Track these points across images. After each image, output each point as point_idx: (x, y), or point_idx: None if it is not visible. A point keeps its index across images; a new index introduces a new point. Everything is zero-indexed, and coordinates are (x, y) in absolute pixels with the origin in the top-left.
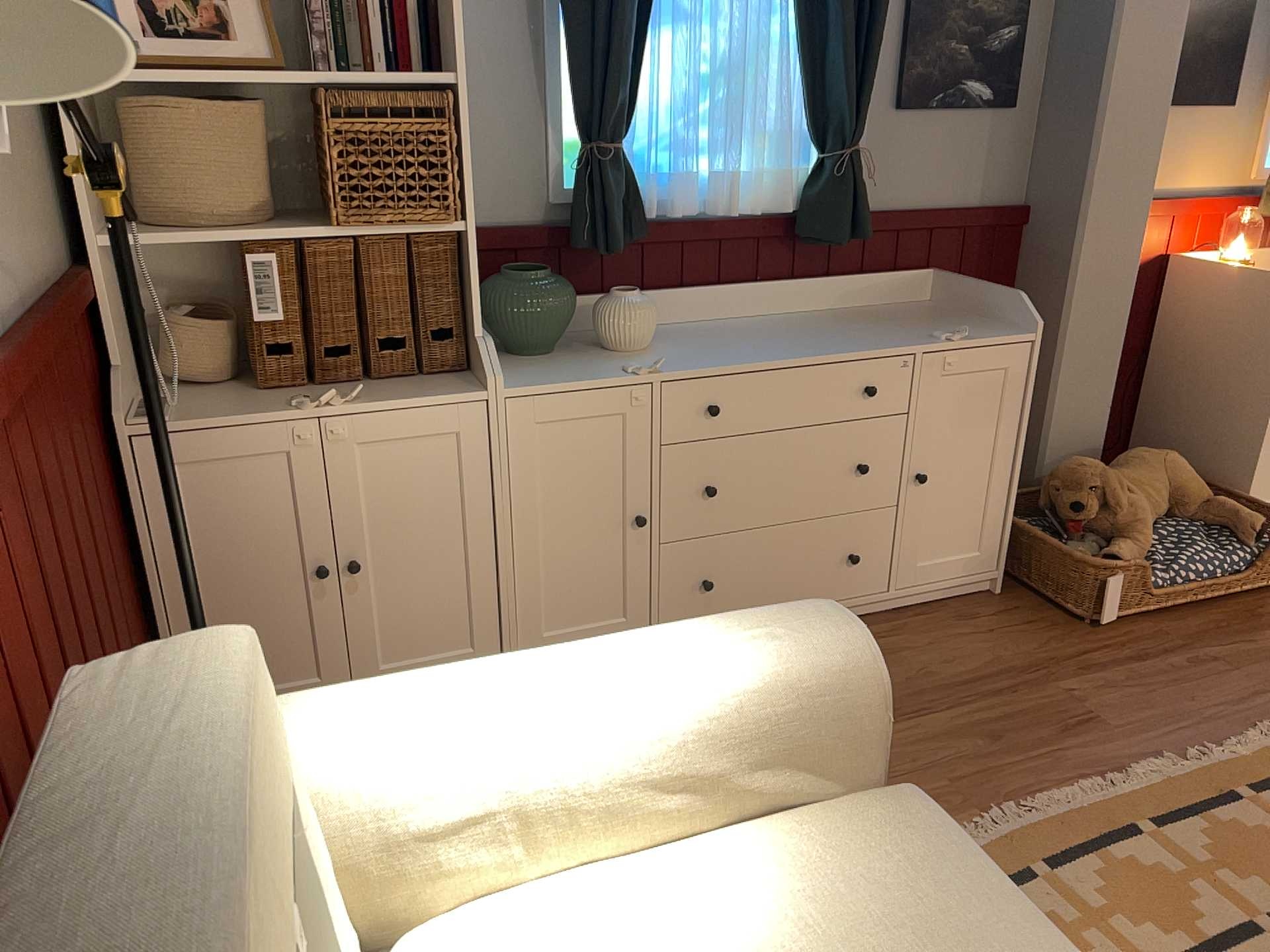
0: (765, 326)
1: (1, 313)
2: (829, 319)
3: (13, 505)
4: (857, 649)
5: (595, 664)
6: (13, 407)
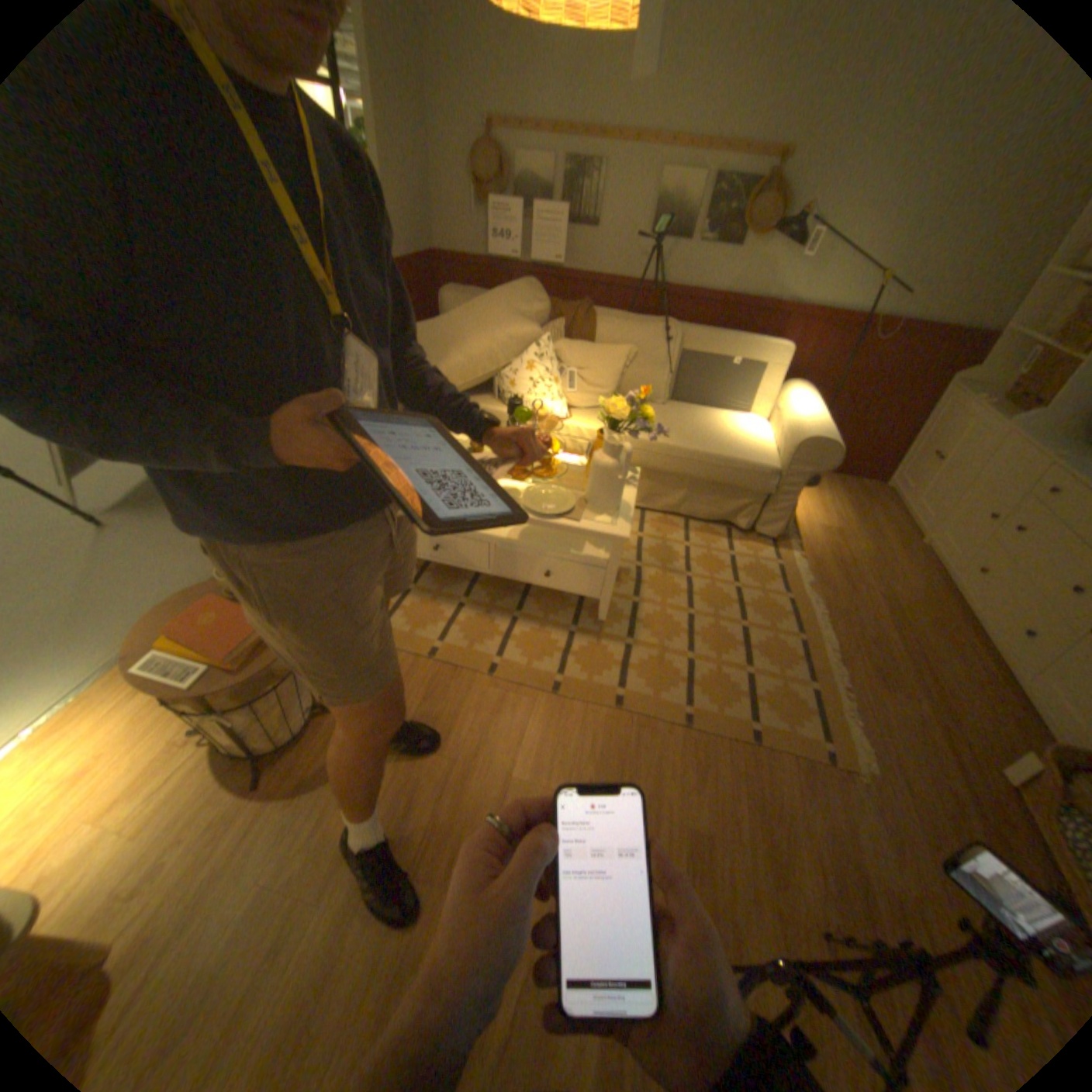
0: None
1: (907, 315)
2: None
3: (855, 346)
4: (810, 437)
5: (813, 411)
6: (880, 331)
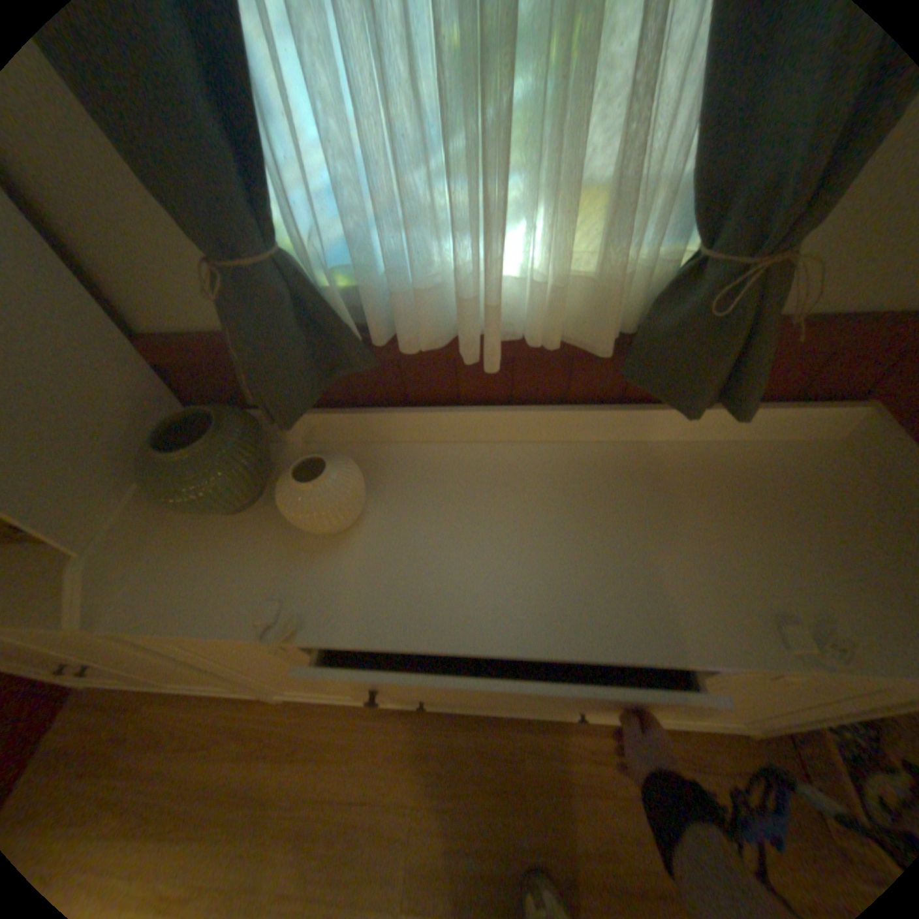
0: (543, 481)
1: None
2: (646, 478)
3: None
4: None
5: None
6: None
